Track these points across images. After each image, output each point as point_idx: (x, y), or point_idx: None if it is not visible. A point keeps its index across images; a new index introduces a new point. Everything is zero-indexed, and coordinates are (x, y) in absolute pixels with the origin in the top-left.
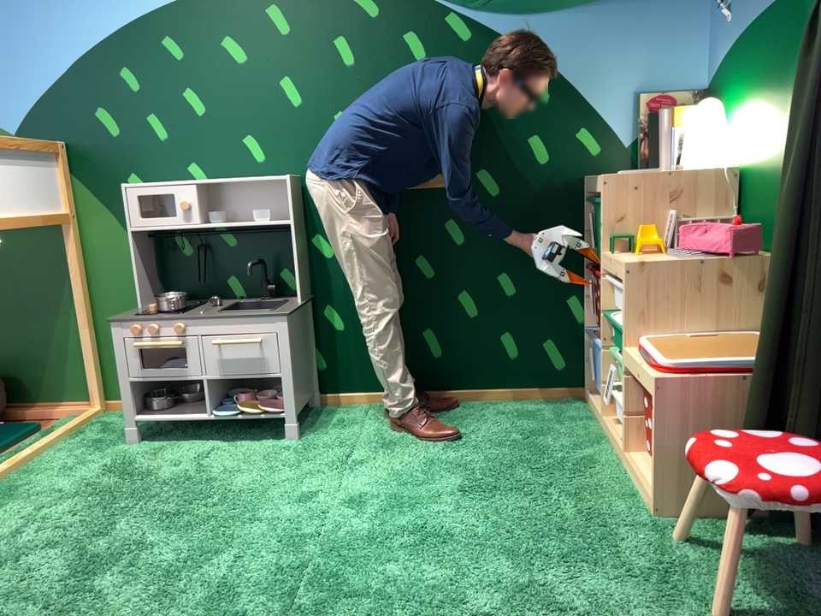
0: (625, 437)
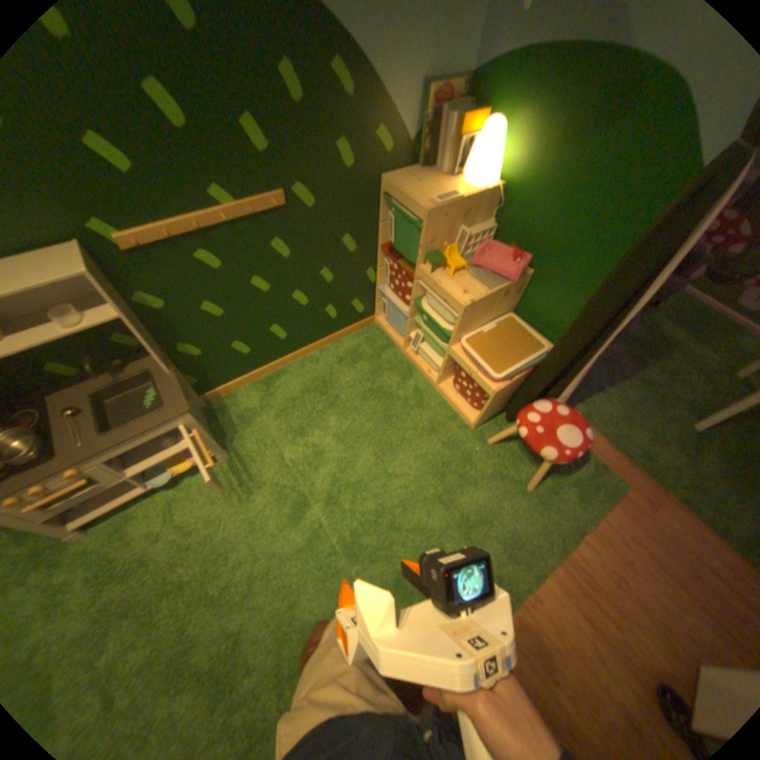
0: (439, 380)
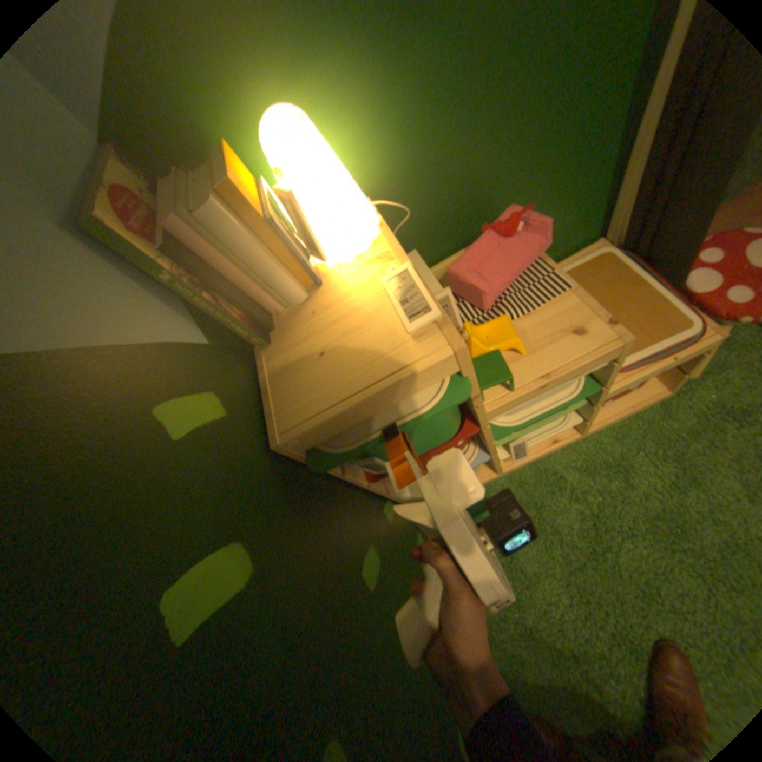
0: (587, 426)
